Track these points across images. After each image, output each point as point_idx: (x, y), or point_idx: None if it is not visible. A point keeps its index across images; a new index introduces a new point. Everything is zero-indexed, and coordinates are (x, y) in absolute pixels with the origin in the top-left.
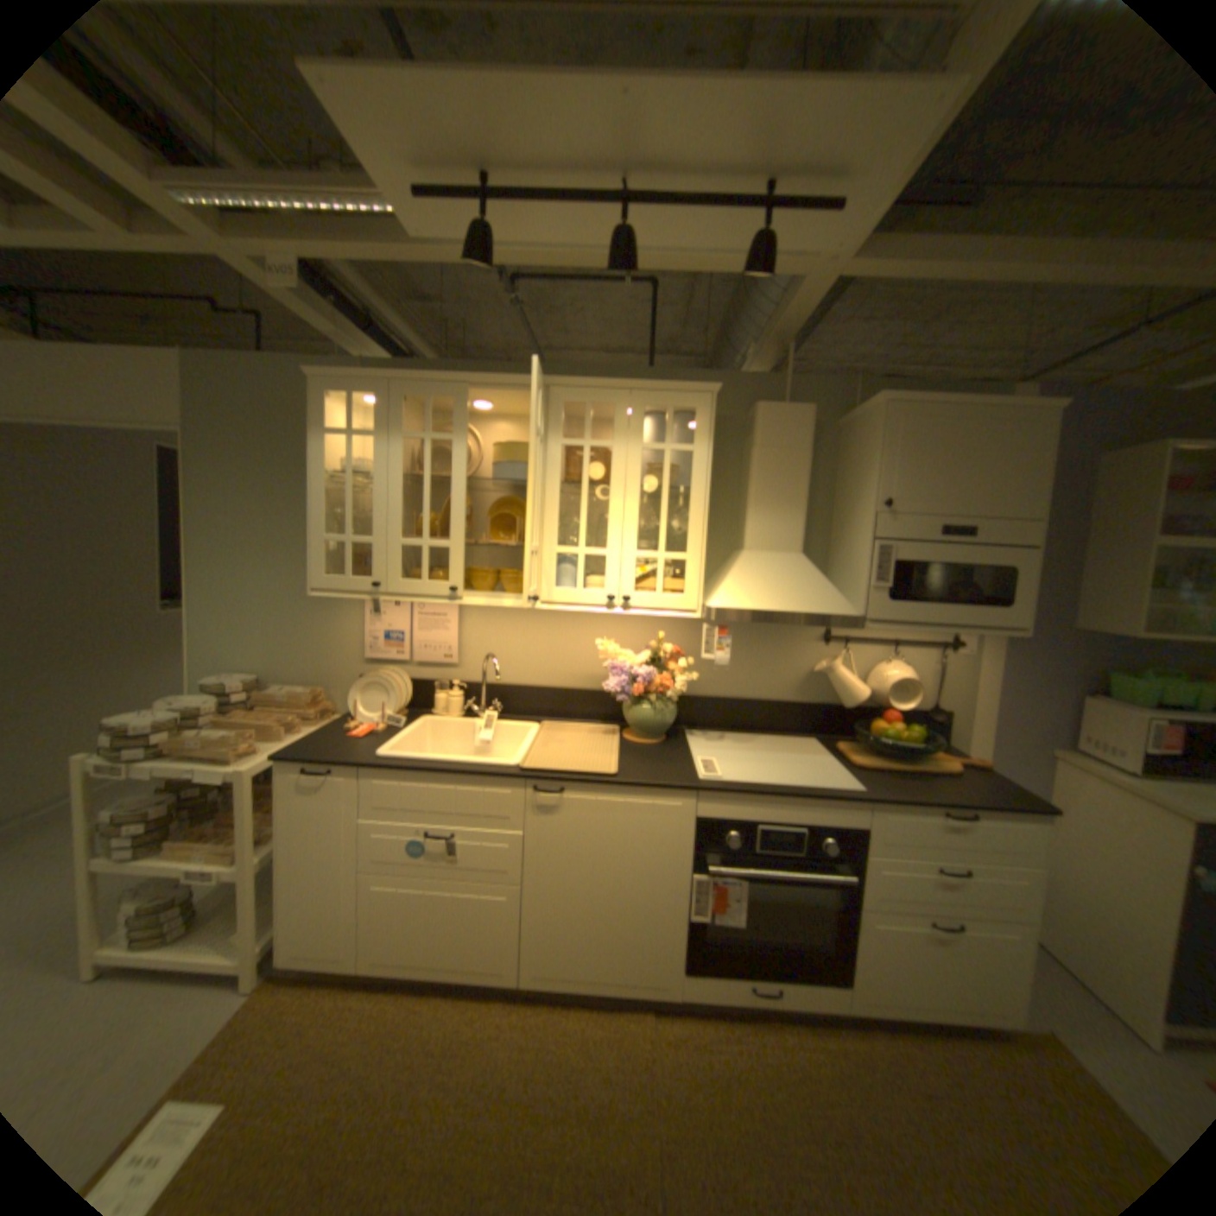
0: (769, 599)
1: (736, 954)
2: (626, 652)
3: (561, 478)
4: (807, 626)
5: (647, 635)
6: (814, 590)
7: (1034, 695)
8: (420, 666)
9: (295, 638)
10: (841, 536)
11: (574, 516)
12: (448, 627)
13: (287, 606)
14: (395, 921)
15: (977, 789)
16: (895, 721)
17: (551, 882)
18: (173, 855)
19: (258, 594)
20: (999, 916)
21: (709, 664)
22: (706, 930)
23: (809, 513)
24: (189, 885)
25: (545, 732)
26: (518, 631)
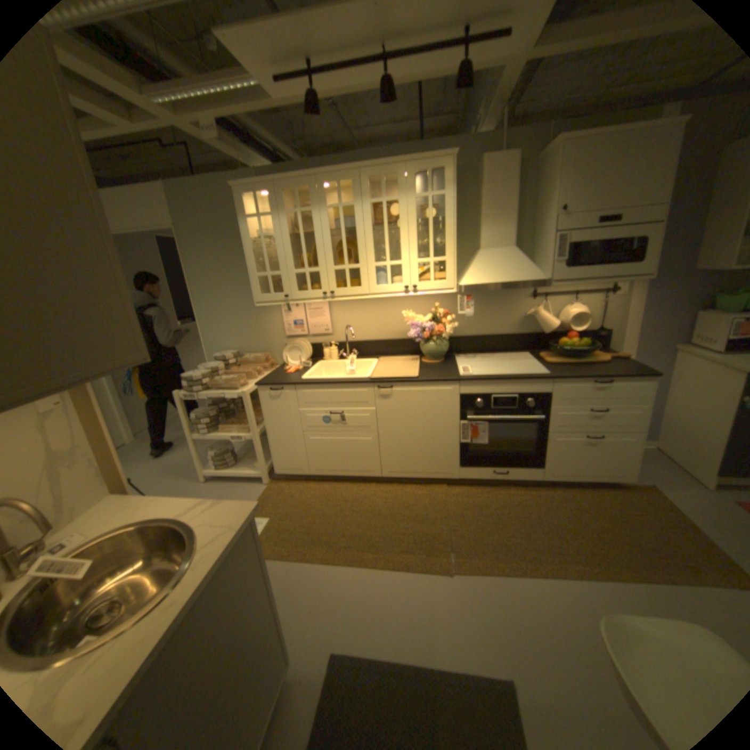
0: (495, 277)
1: (485, 456)
2: (419, 317)
3: (373, 222)
4: (523, 289)
5: (430, 306)
6: (521, 267)
7: (665, 313)
8: (314, 337)
9: (251, 330)
10: (540, 232)
11: (383, 244)
12: (325, 315)
13: (244, 314)
14: (323, 452)
15: (616, 368)
16: (574, 337)
17: (392, 430)
18: (224, 430)
19: (229, 310)
20: (624, 430)
21: (467, 318)
22: (469, 446)
23: (522, 220)
24: (232, 444)
25: (381, 363)
26: (361, 312)
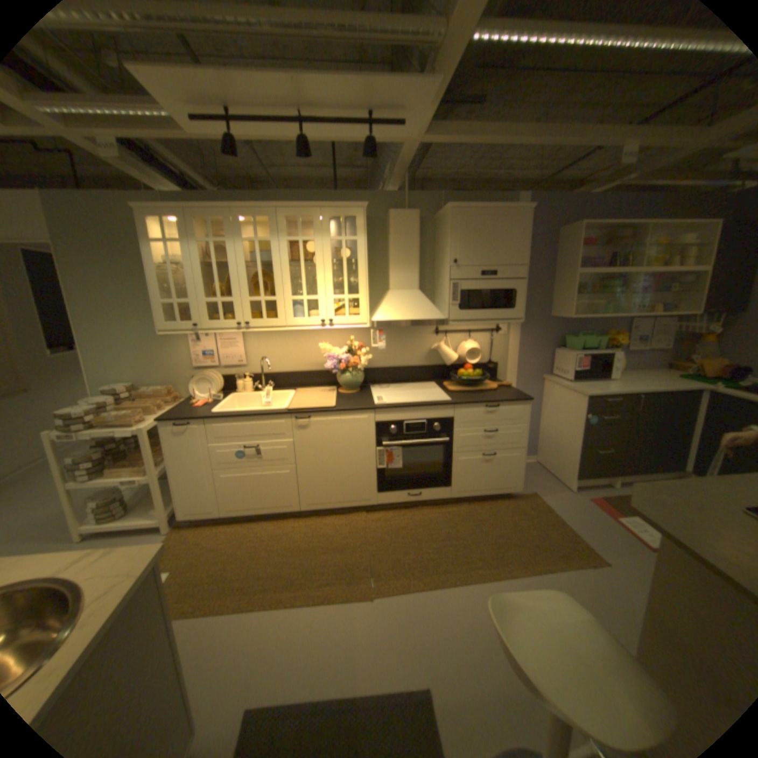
0: (402, 315)
1: (399, 479)
2: (336, 349)
3: (290, 257)
4: (426, 327)
5: (346, 339)
6: (424, 308)
7: (533, 350)
8: (226, 368)
9: (150, 360)
10: (438, 279)
11: (299, 278)
12: (238, 346)
13: (142, 343)
14: (235, 490)
15: (501, 394)
16: (468, 369)
17: (310, 460)
18: (111, 475)
19: (122, 337)
20: (510, 446)
21: (380, 351)
22: (385, 471)
23: (423, 268)
24: (120, 492)
25: (298, 394)
26: (277, 344)
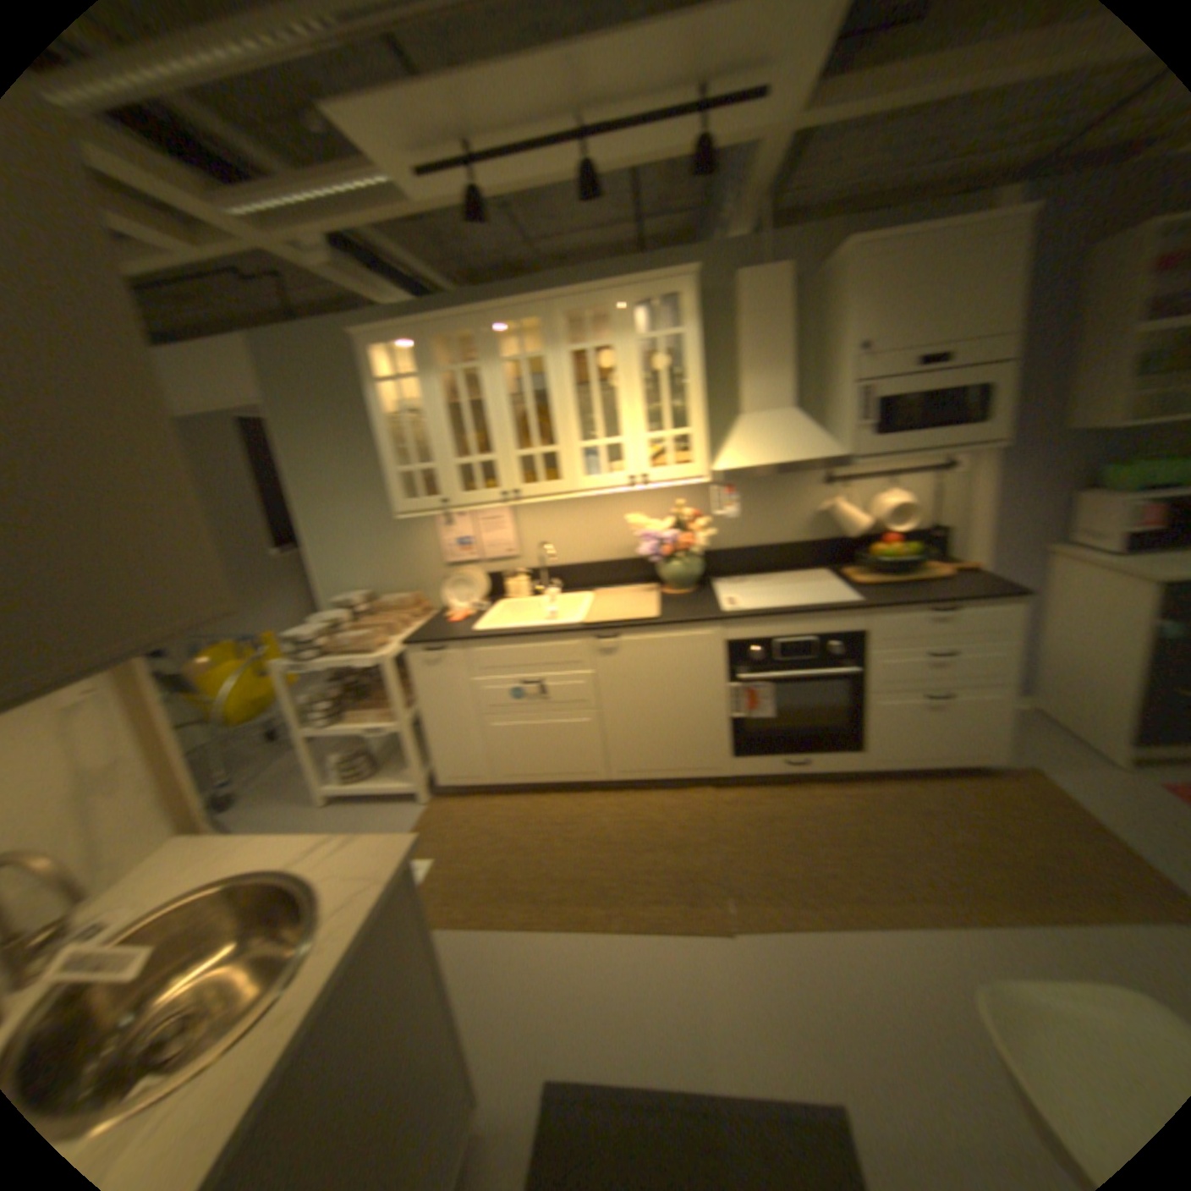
0: (764, 455)
1: (767, 737)
2: (650, 523)
3: (570, 380)
4: (807, 473)
5: (666, 505)
6: (803, 439)
7: (1026, 498)
8: (485, 563)
9: (384, 557)
10: (828, 384)
11: (586, 412)
12: (501, 528)
13: (372, 533)
14: (509, 746)
15: (960, 586)
16: (891, 542)
17: (618, 703)
18: (346, 721)
19: (347, 527)
20: (980, 682)
21: (724, 521)
22: (741, 723)
23: (798, 368)
24: (359, 743)
25: (594, 598)
26: (558, 521)
